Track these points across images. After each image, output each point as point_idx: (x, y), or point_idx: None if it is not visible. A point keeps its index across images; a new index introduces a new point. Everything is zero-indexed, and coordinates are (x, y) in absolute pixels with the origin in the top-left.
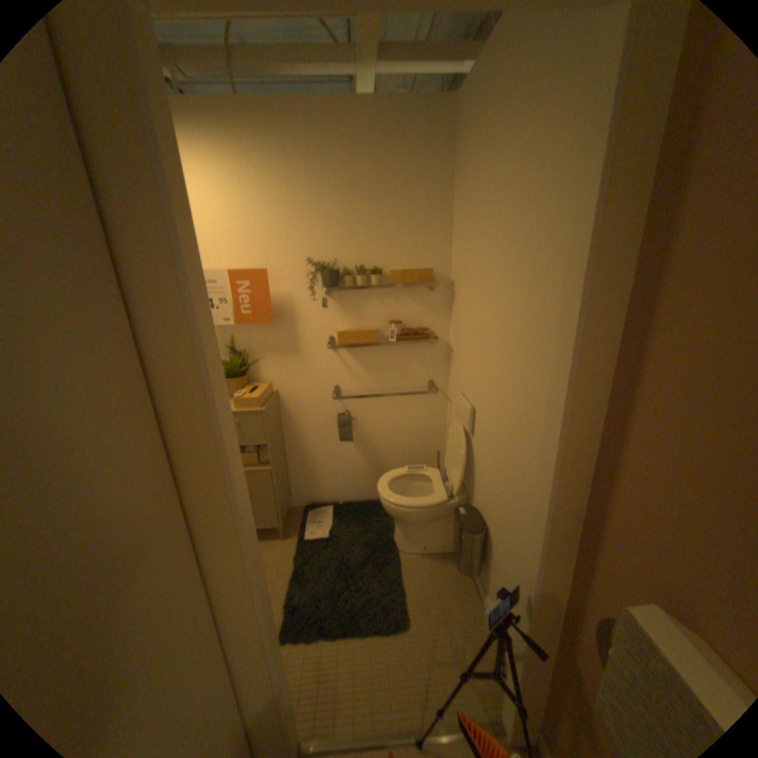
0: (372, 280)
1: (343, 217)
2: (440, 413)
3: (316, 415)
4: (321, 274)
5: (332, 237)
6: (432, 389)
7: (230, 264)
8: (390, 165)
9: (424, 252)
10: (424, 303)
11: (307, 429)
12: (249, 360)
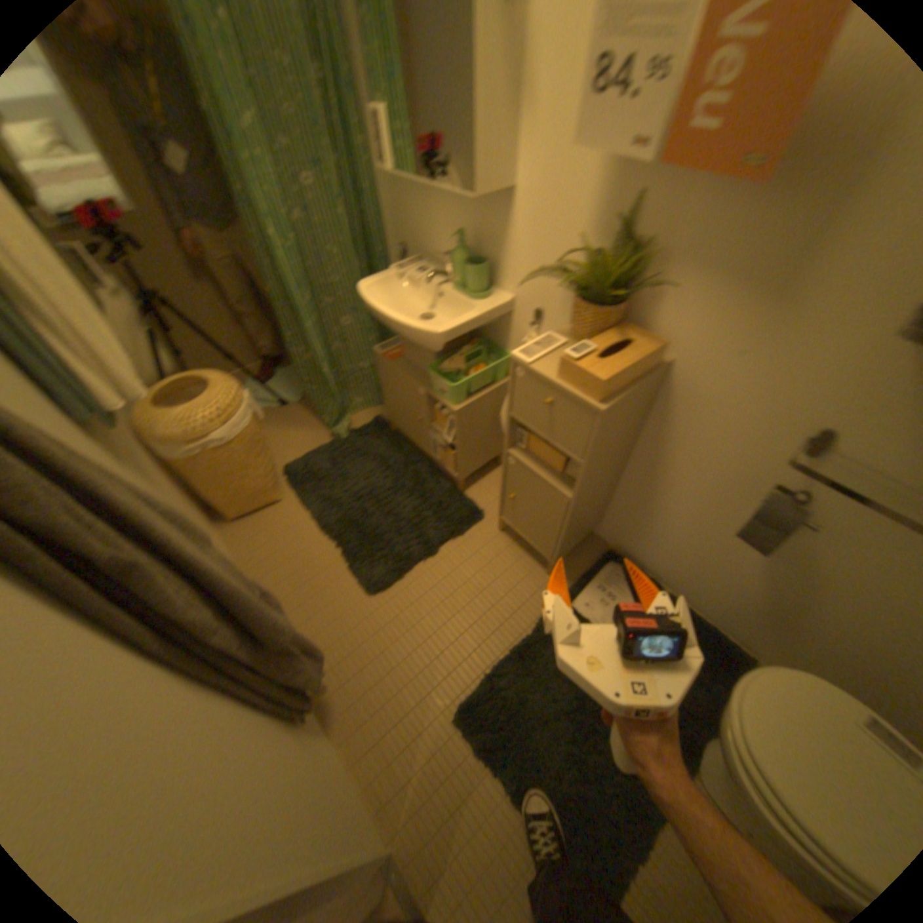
0: None
1: None
2: None
3: (729, 451)
4: None
5: None
6: None
7: None
8: None
9: None
10: None
11: (690, 460)
12: (655, 266)
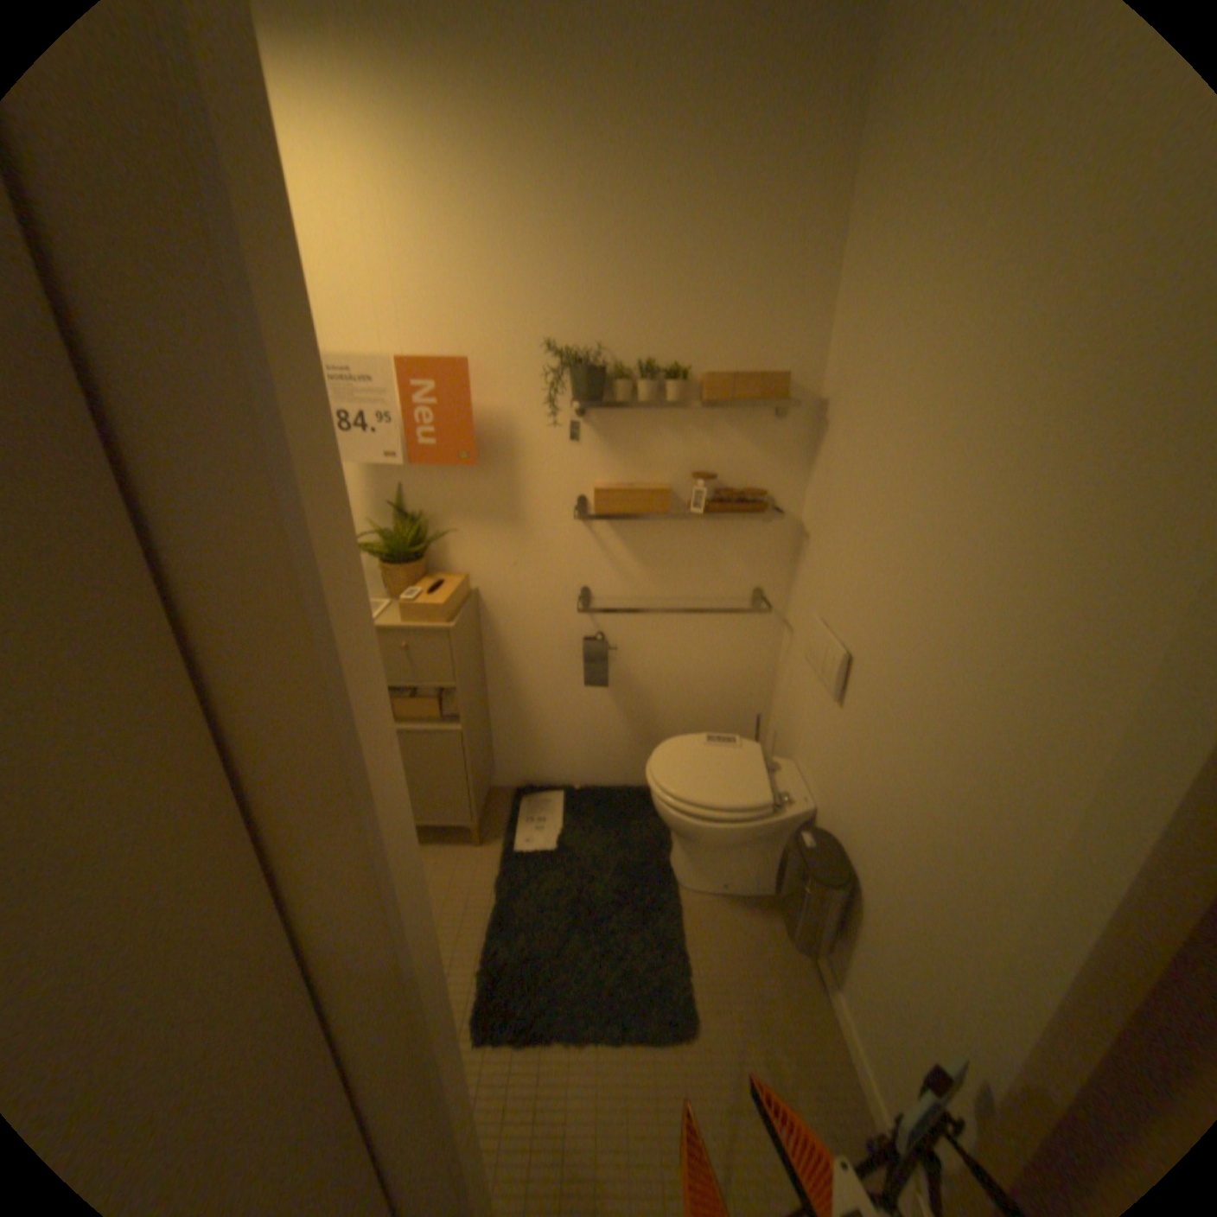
0: (668, 389)
1: (621, 256)
2: (768, 647)
3: (545, 635)
4: (570, 372)
5: (596, 297)
6: (759, 602)
7: (398, 343)
8: (725, 144)
9: (775, 337)
10: (762, 440)
11: (527, 658)
12: (429, 530)
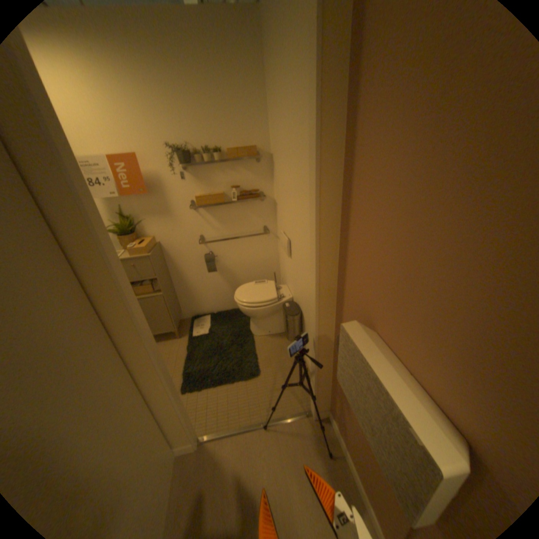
0: (215, 157)
1: (187, 110)
2: (273, 248)
3: (190, 257)
4: (177, 155)
5: (181, 126)
6: (267, 232)
7: (107, 151)
8: (216, 66)
9: (250, 134)
10: (254, 172)
11: (185, 267)
12: (136, 223)
